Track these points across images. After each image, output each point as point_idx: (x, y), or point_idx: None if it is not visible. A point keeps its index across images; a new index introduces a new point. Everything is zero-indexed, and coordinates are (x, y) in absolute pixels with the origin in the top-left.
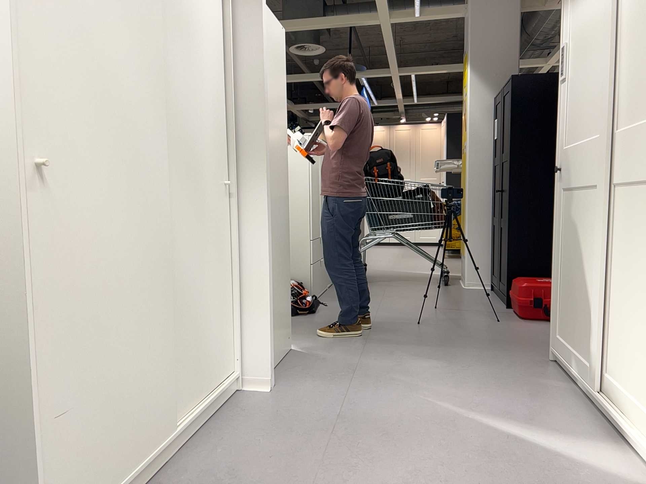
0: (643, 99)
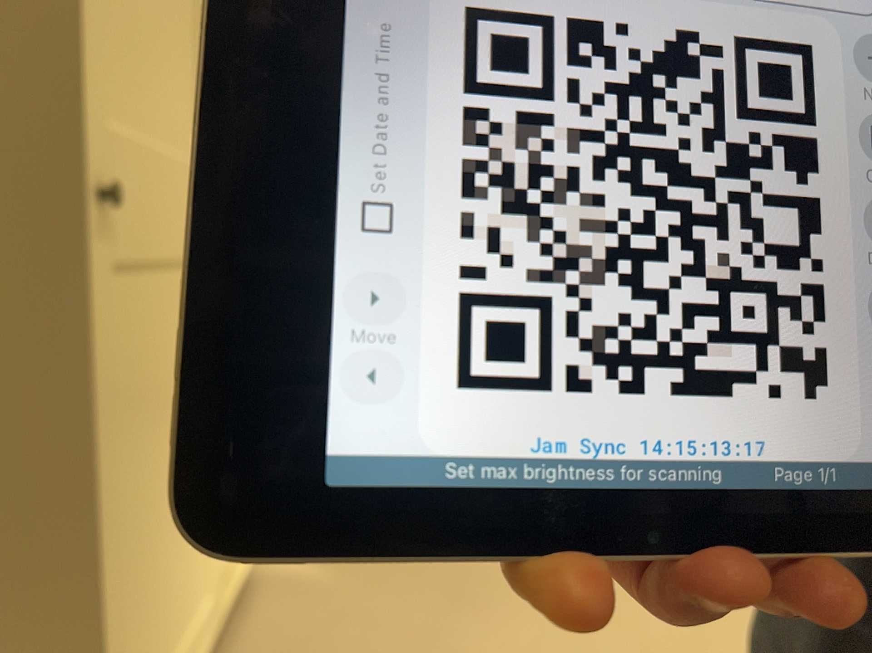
0: None
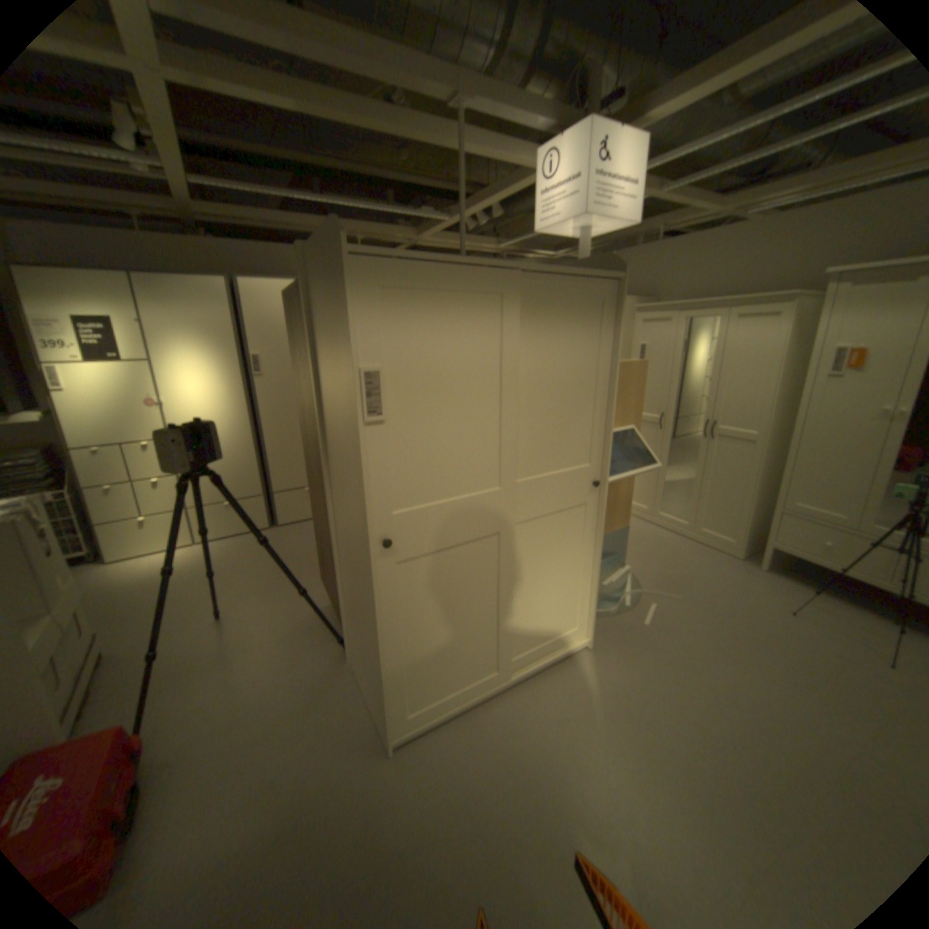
0: (556, 456)
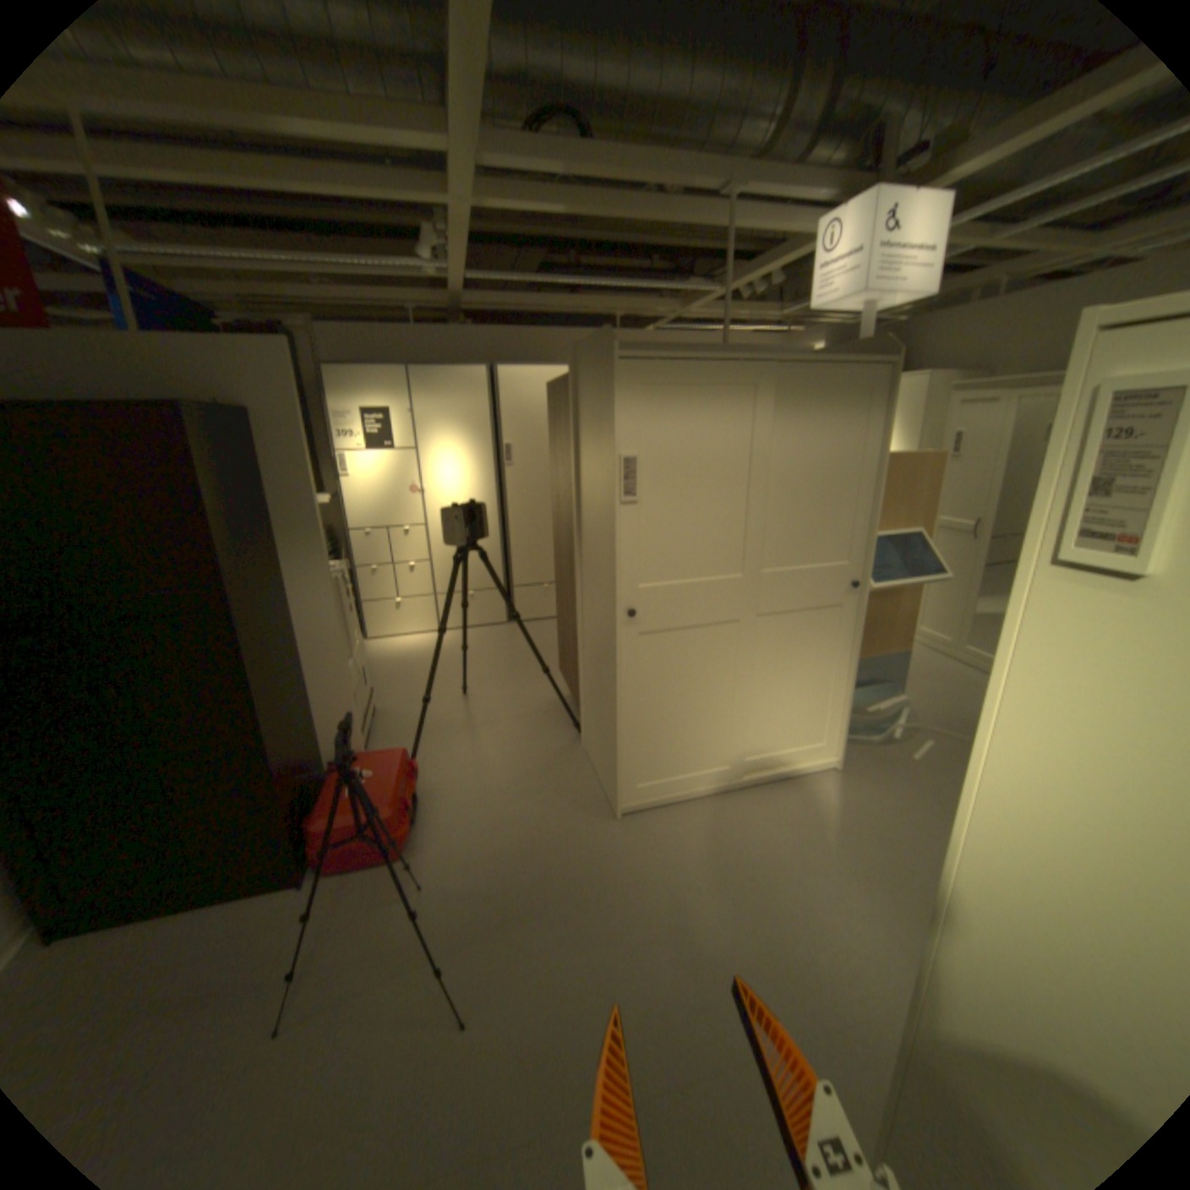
0: (807, 550)
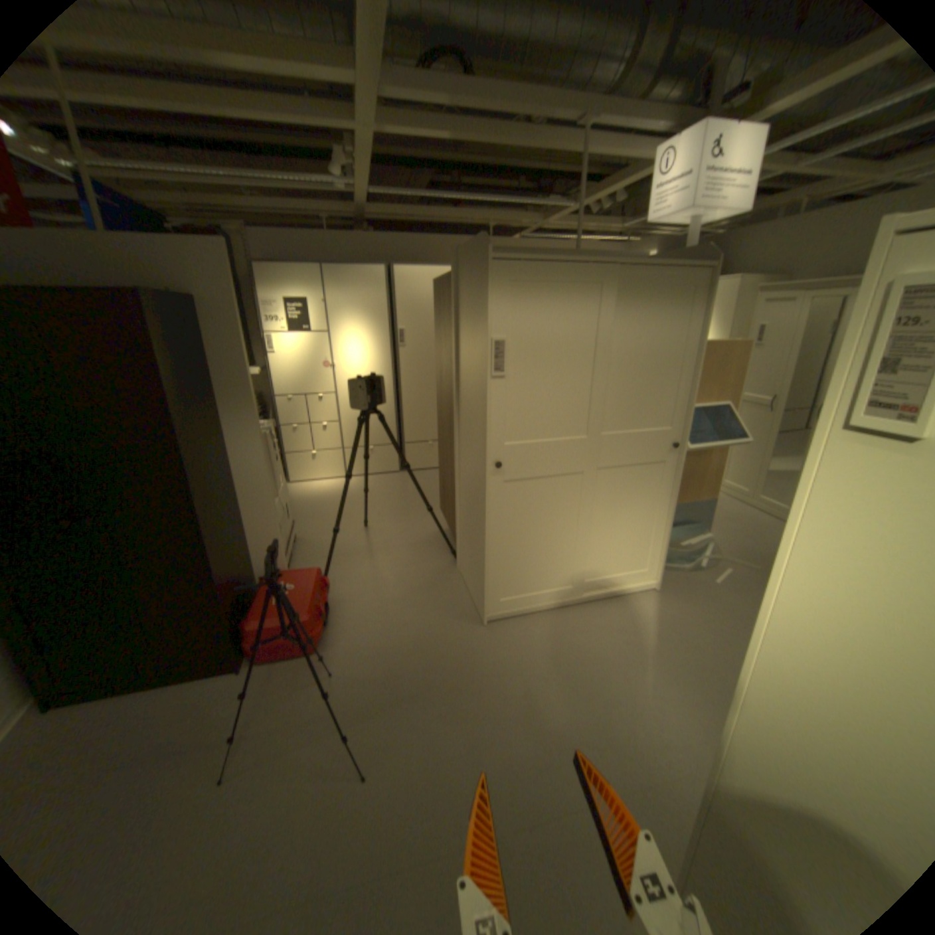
0: (639, 417)
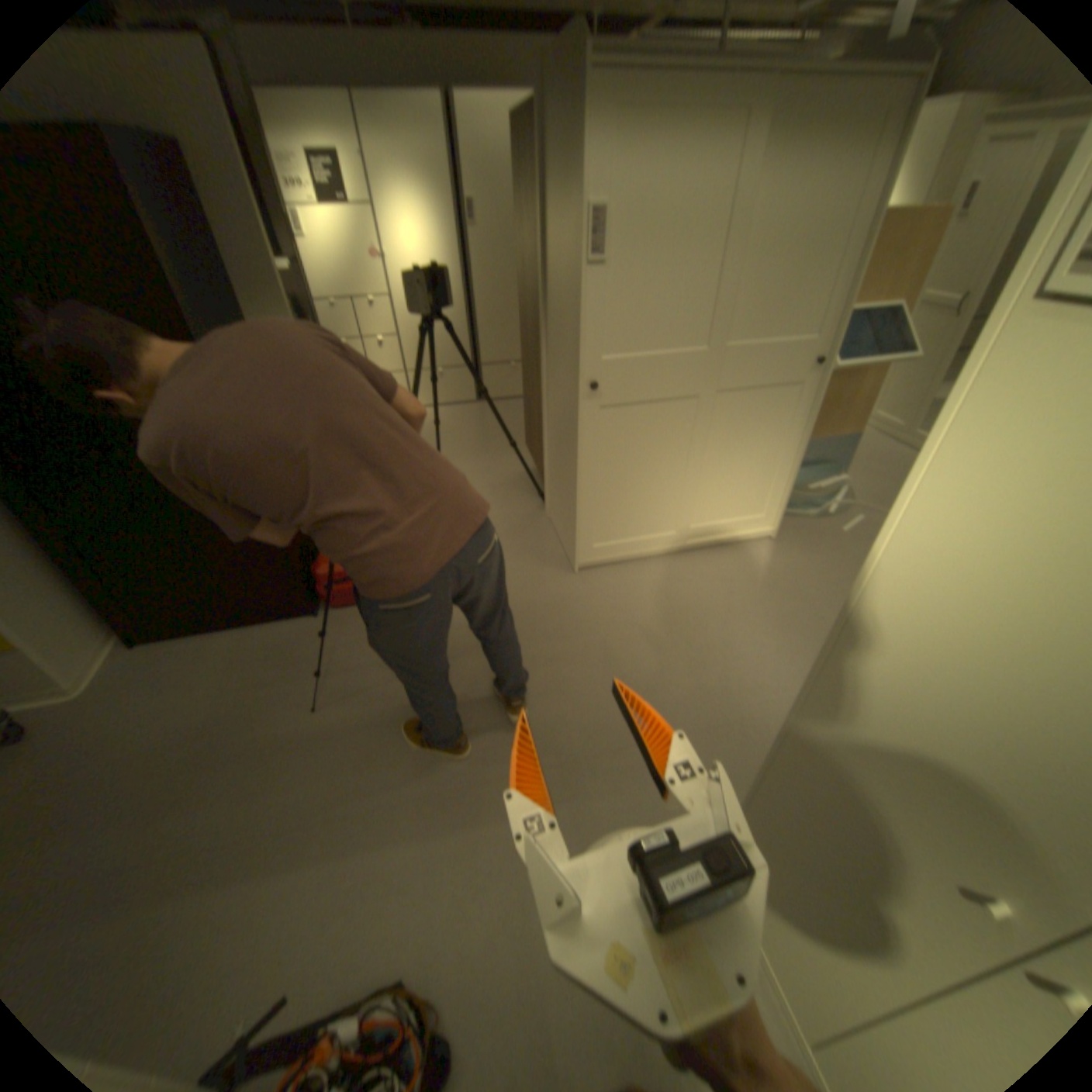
0: (778, 323)
